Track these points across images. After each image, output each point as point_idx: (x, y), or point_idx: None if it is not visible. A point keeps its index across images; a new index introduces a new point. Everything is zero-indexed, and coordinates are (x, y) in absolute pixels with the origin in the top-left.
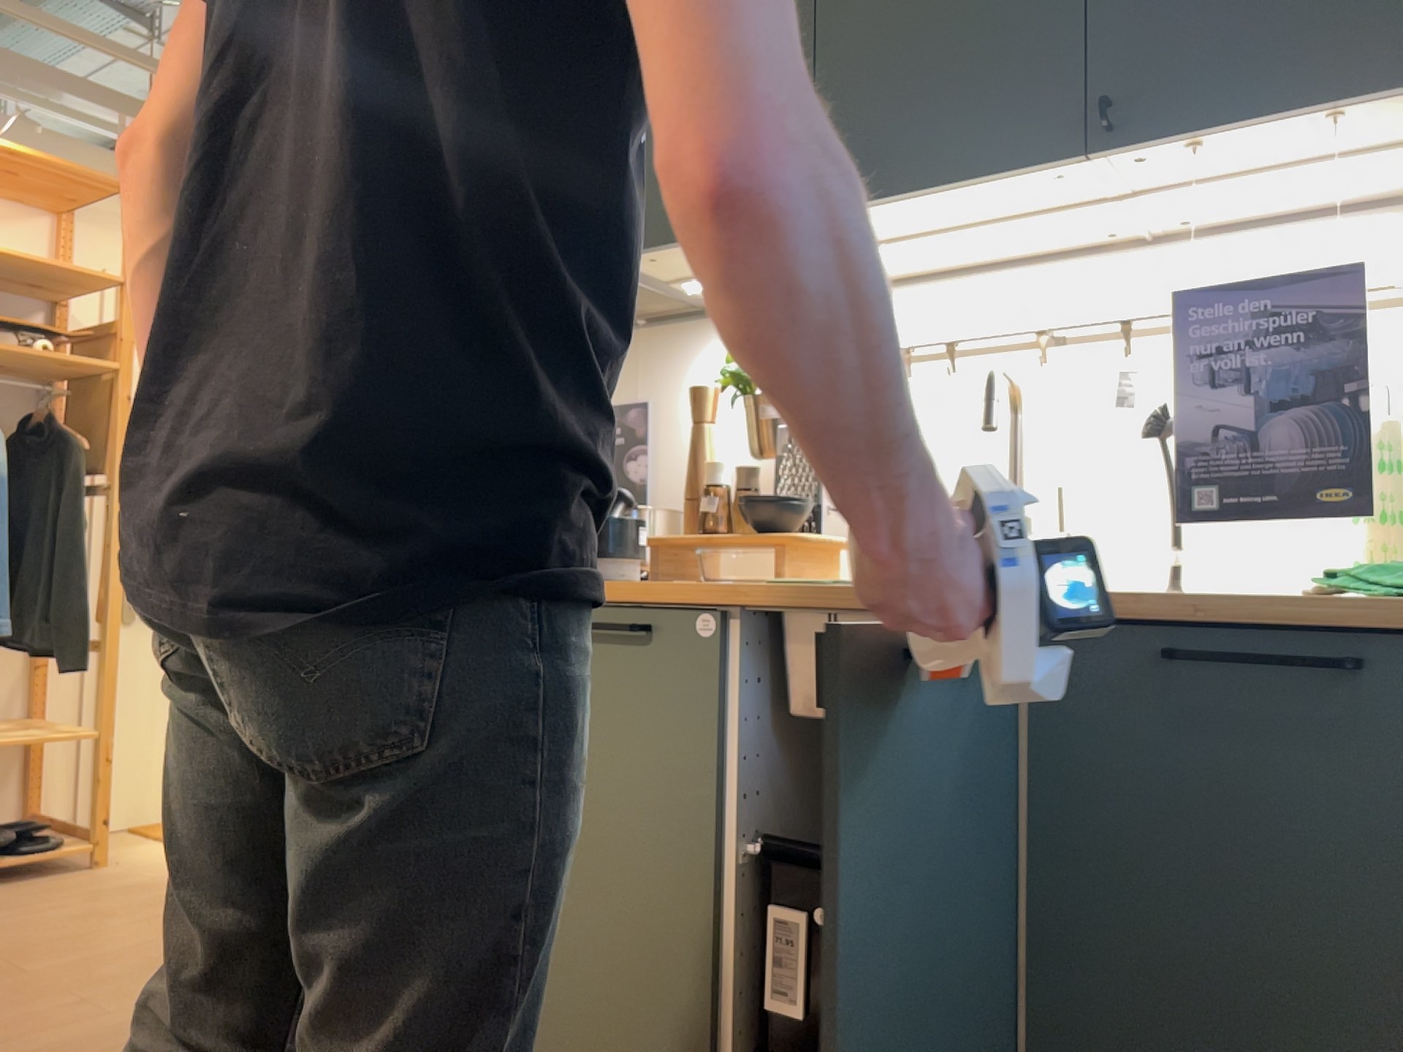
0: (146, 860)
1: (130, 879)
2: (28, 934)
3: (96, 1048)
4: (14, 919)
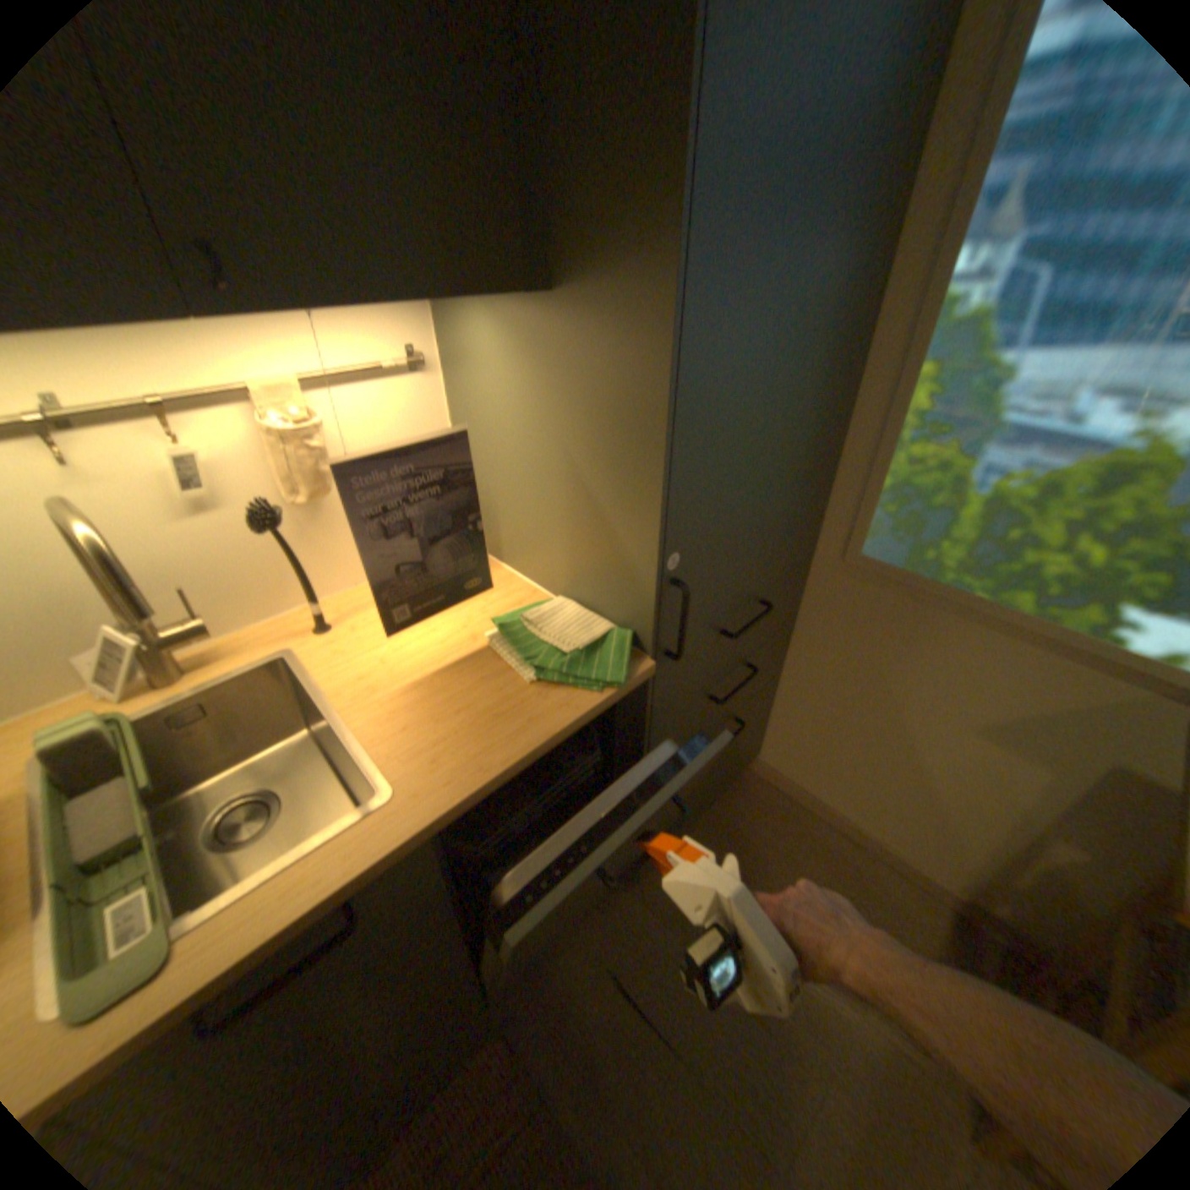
0: None
1: None
2: None
3: None
4: None
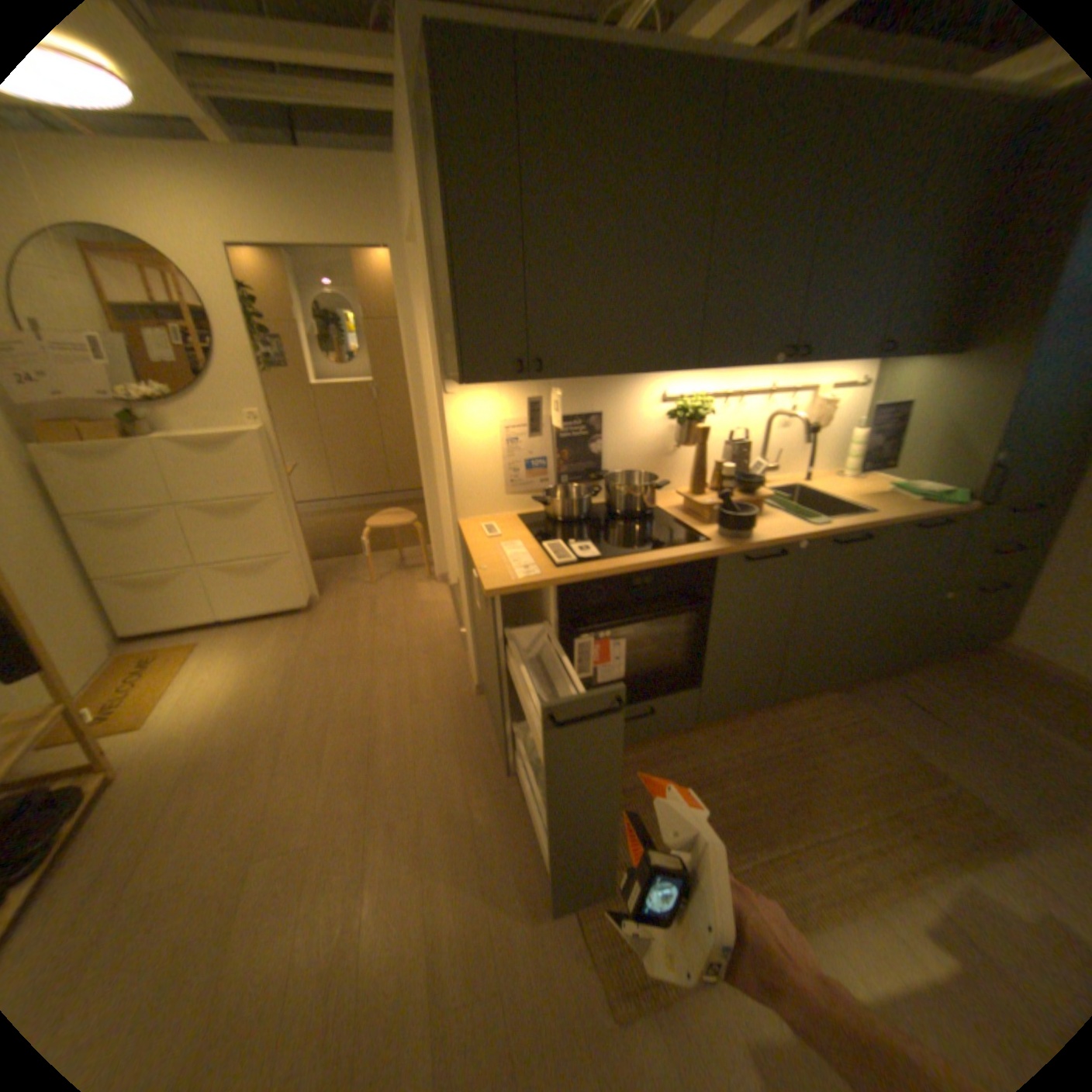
0: (134, 753)
1: (167, 768)
2: (221, 837)
3: (457, 825)
4: (178, 841)
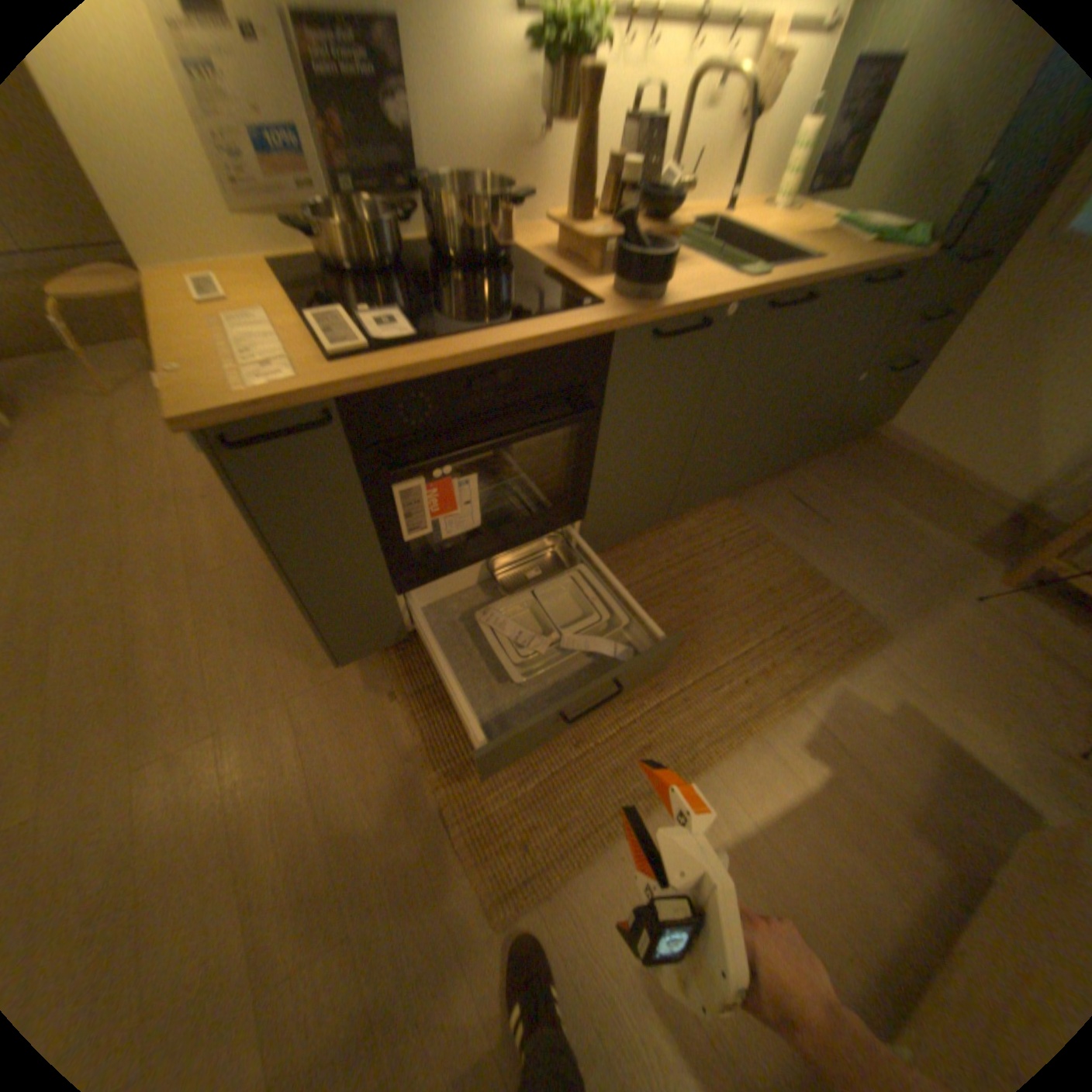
0: None
1: None
2: None
3: (274, 737)
4: None
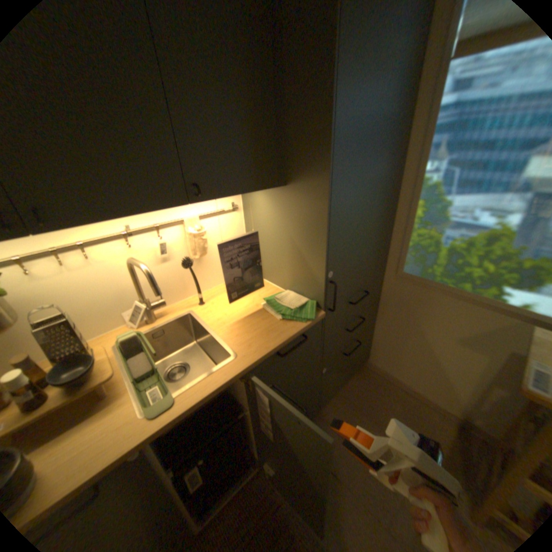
0: None
1: None
2: None
3: None
4: None
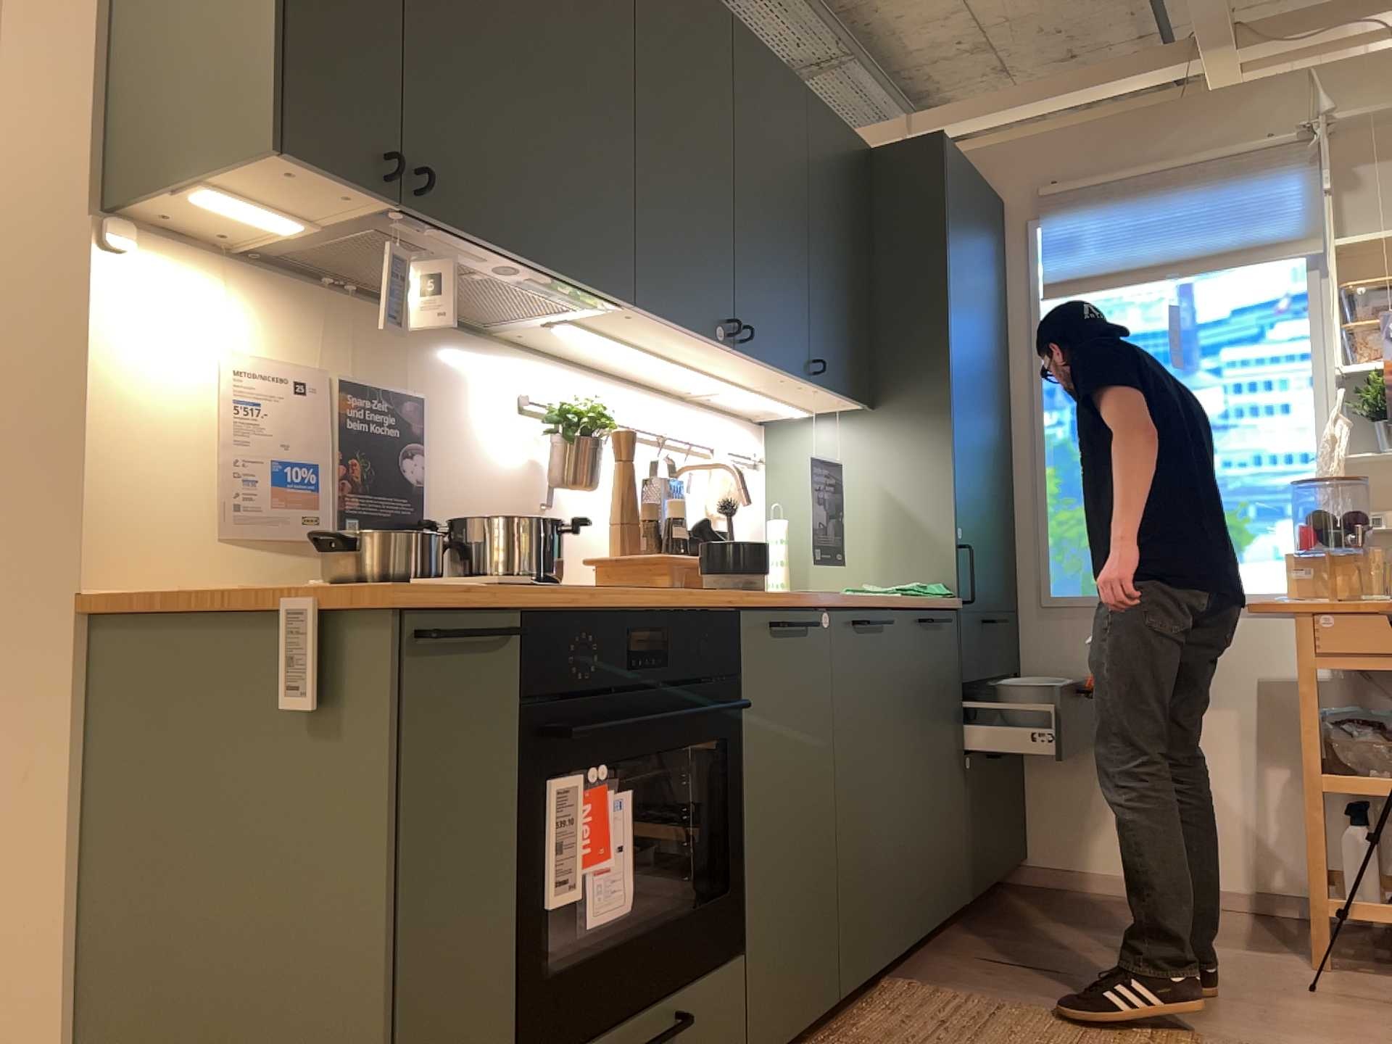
0: None
1: None
2: None
3: None
4: None
